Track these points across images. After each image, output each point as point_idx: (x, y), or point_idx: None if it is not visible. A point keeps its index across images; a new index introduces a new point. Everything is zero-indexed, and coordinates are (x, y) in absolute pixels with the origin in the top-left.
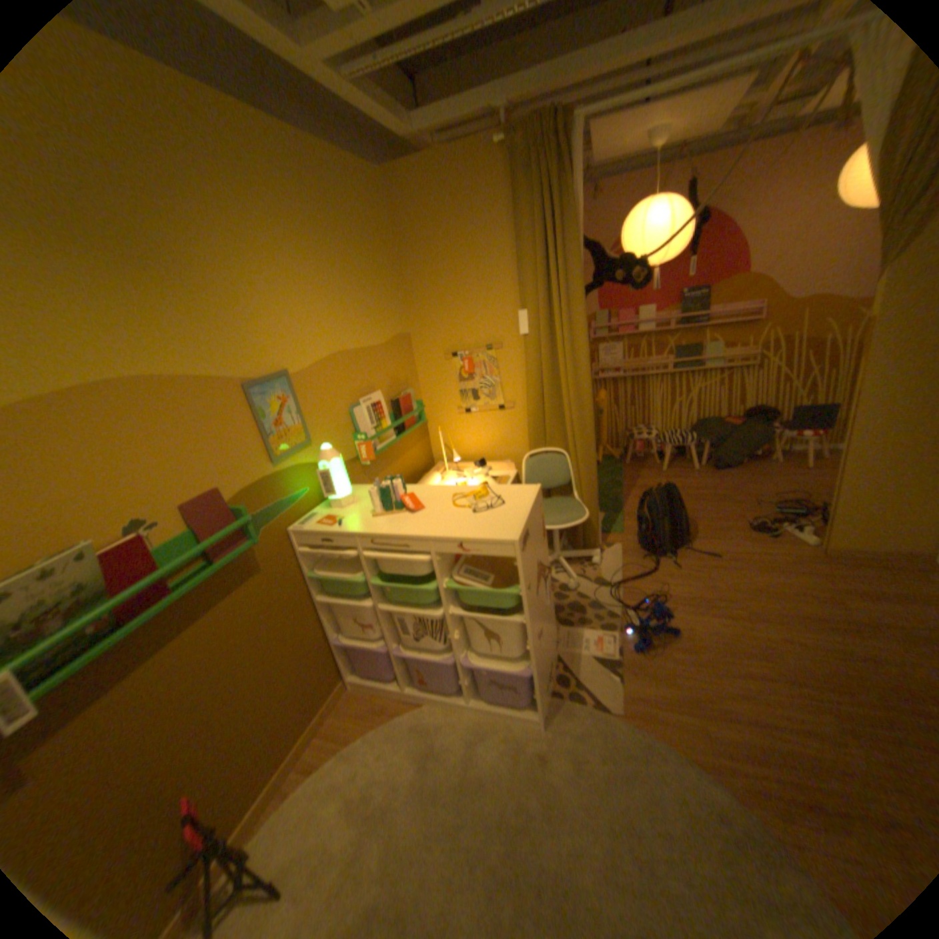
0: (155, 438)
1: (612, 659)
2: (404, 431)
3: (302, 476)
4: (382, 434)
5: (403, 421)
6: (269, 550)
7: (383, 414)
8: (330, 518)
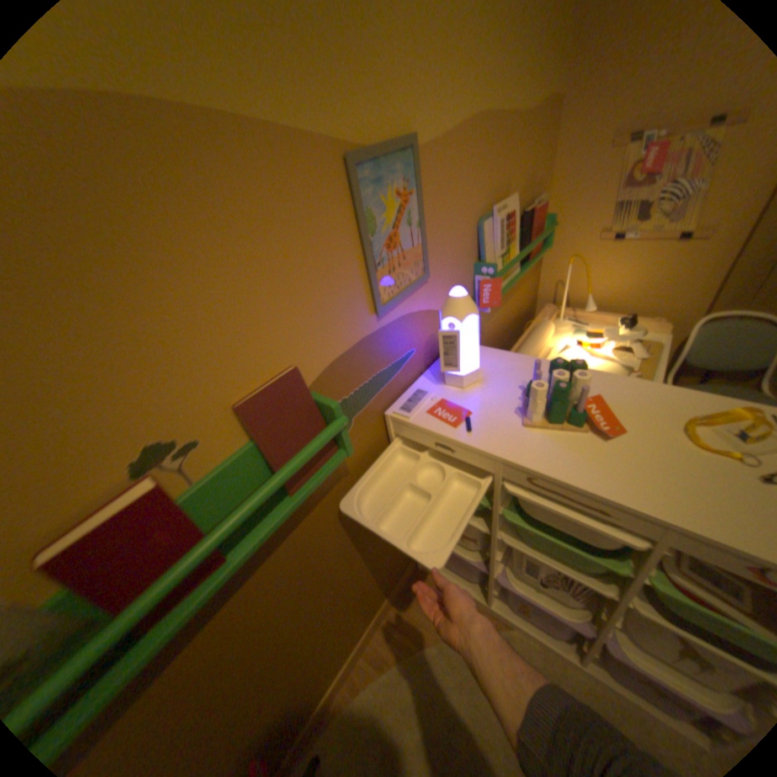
0: (179, 268)
1: None
2: (528, 260)
3: (410, 330)
4: (513, 265)
5: (536, 244)
6: (361, 441)
7: (515, 232)
8: (448, 405)
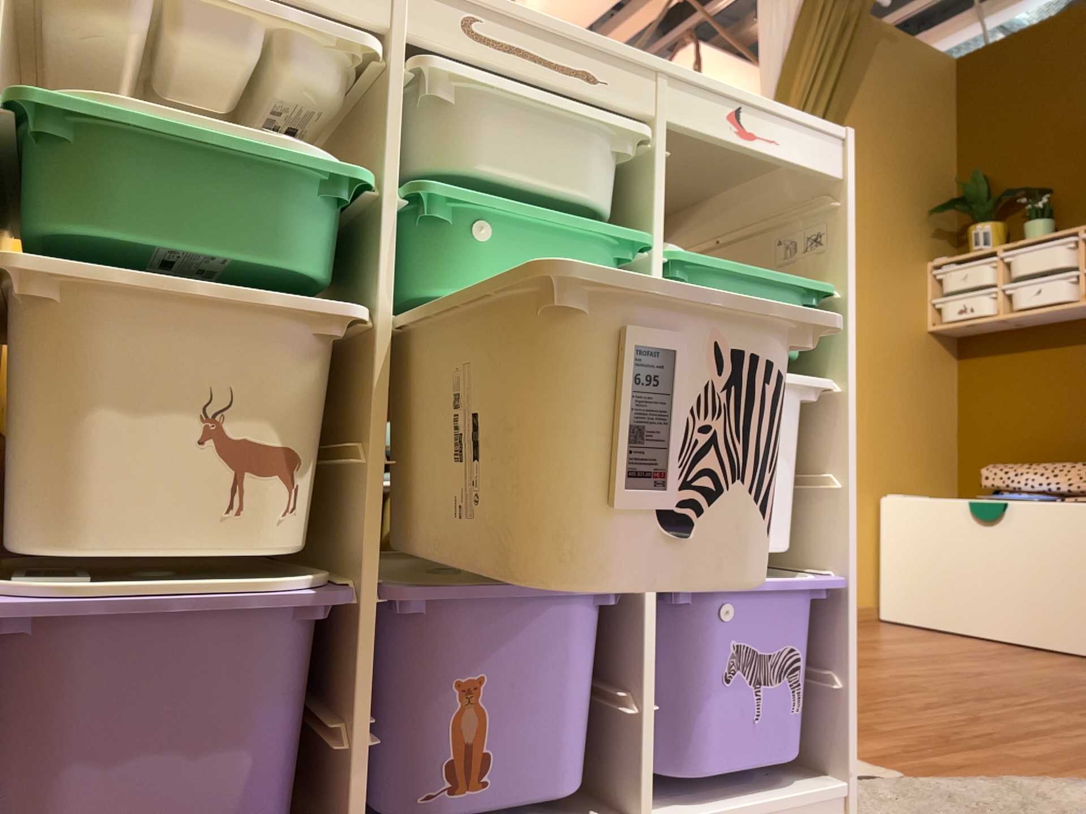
0: None
1: None
2: None
3: None
4: None
5: None
6: None
7: None
8: None
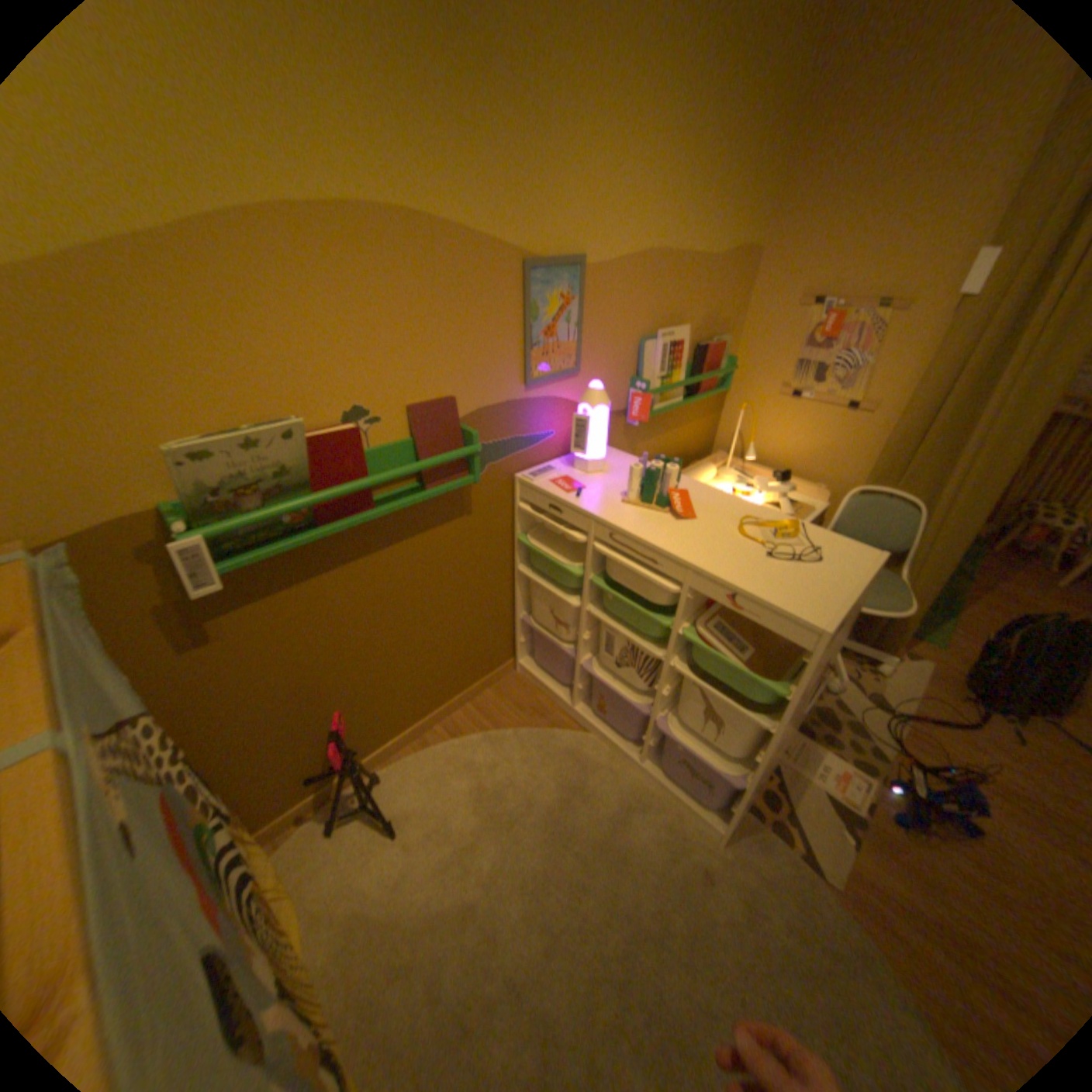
0: (404, 306)
1: (856, 812)
2: (696, 394)
3: (553, 413)
4: (668, 389)
5: (702, 379)
6: (488, 493)
7: (681, 361)
8: (569, 481)
